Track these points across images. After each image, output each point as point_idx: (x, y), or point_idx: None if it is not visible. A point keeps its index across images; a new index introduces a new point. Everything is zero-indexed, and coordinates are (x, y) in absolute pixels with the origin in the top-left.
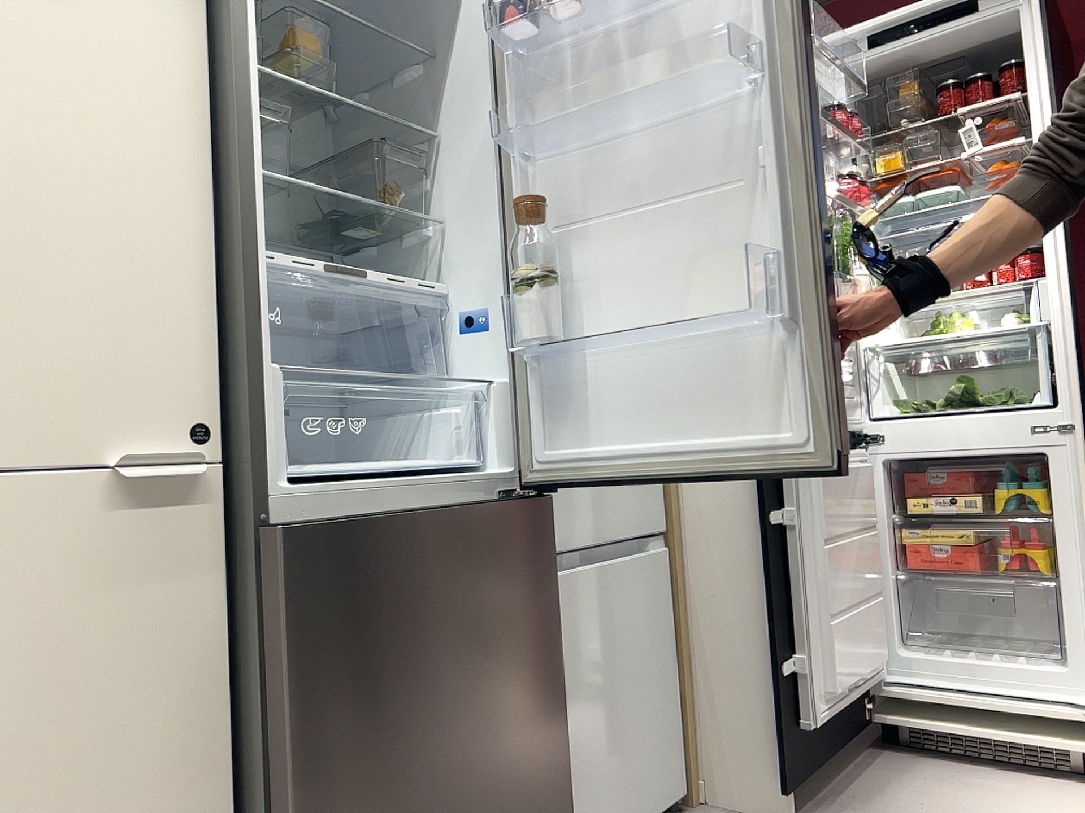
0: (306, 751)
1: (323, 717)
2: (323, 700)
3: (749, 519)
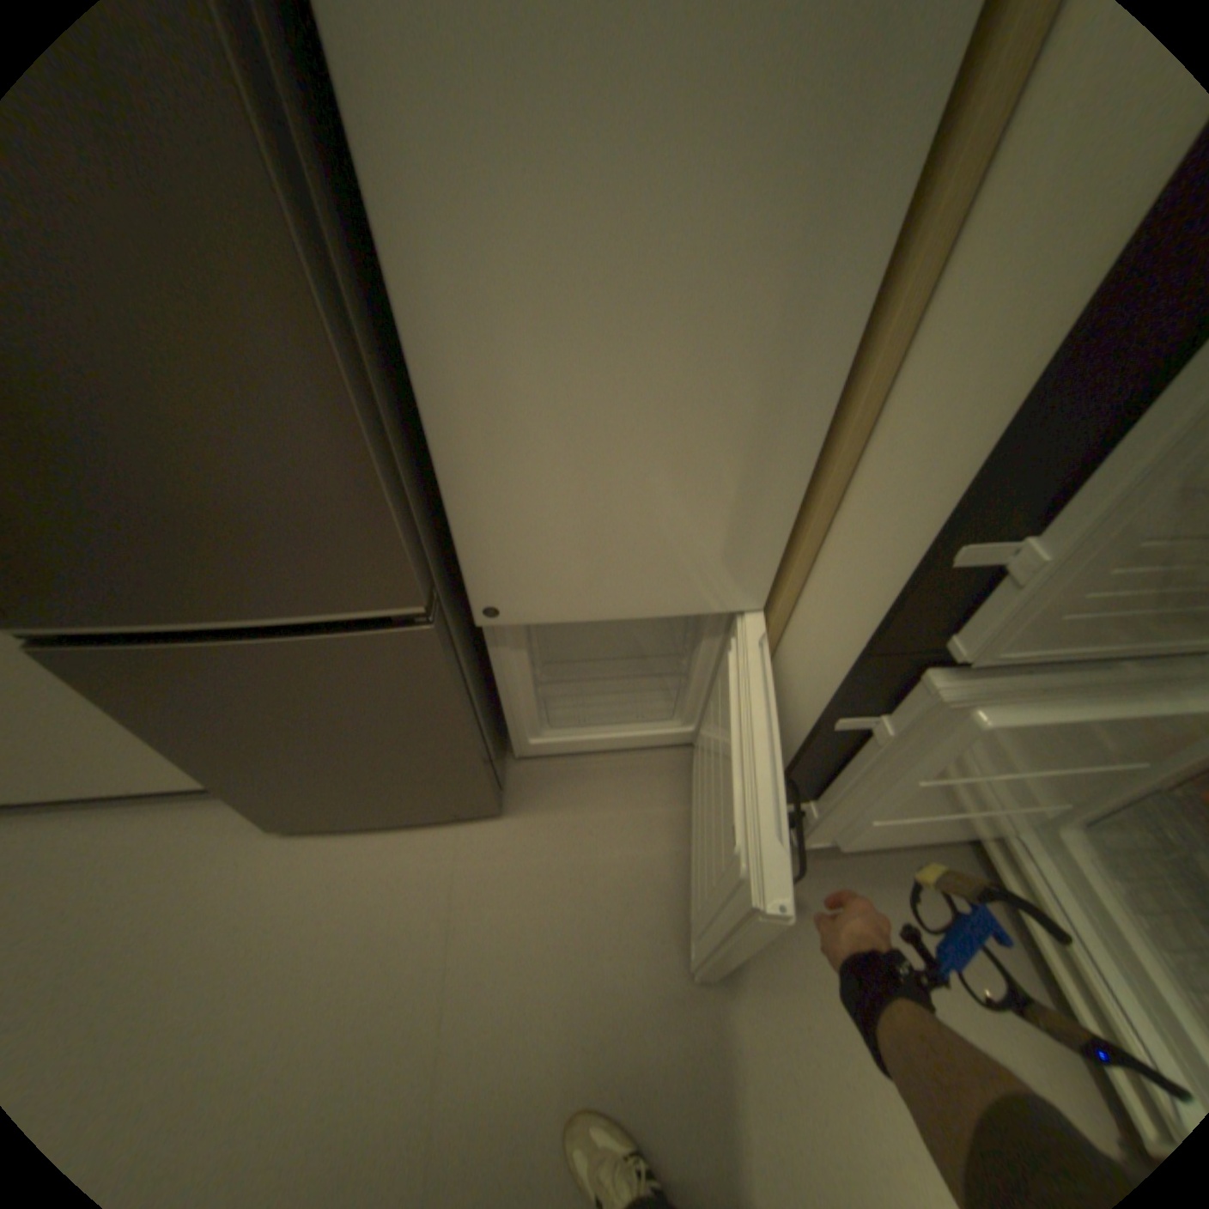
0: (162, 741)
1: (166, 732)
2: (159, 725)
3: (835, 682)
